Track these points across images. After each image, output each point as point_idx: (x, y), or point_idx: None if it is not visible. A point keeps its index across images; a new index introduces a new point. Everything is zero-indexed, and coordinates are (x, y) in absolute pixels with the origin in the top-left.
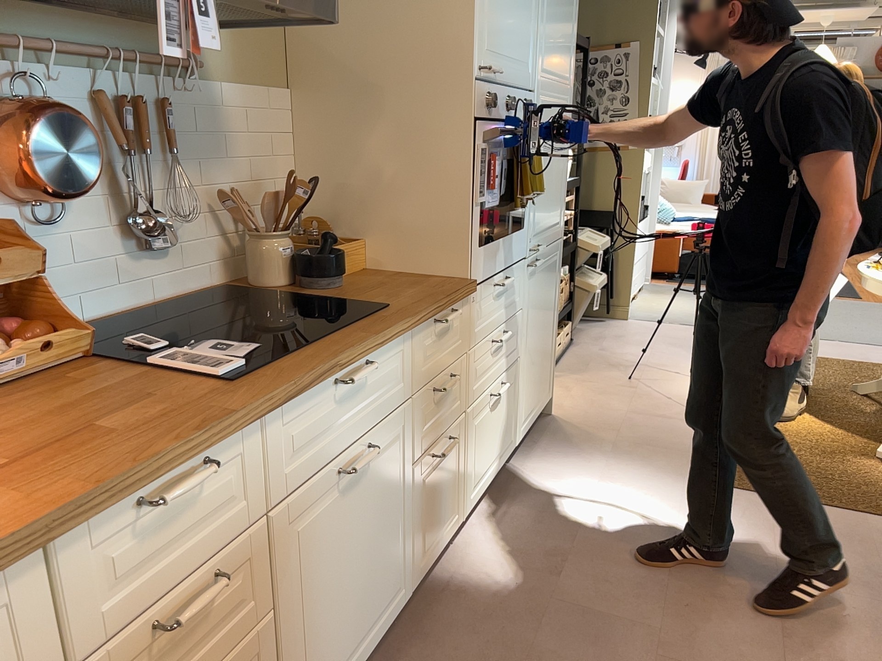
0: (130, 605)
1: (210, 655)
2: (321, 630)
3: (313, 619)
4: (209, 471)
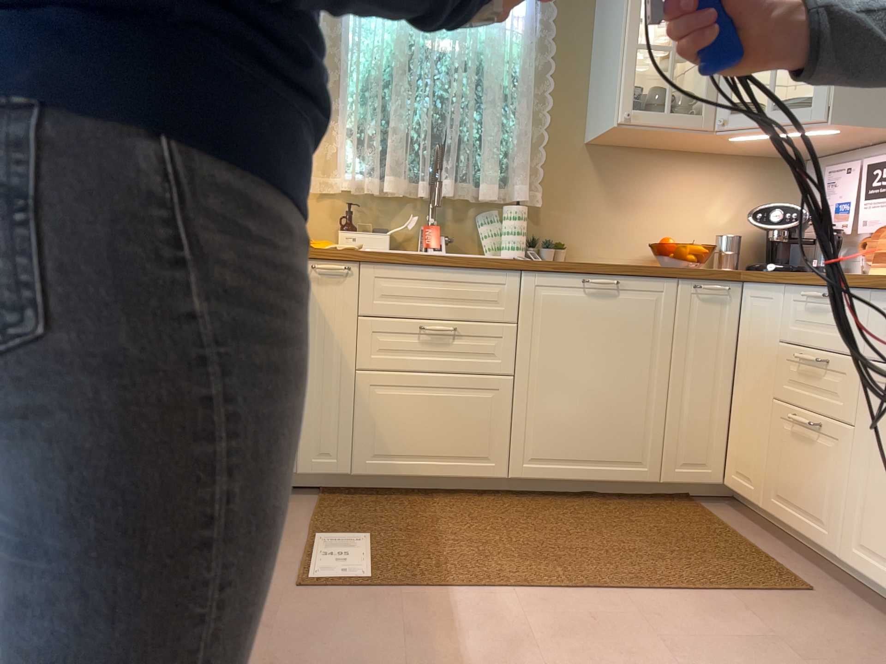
0: (797, 336)
1: (817, 404)
2: (885, 504)
3: (880, 483)
4: (821, 294)
